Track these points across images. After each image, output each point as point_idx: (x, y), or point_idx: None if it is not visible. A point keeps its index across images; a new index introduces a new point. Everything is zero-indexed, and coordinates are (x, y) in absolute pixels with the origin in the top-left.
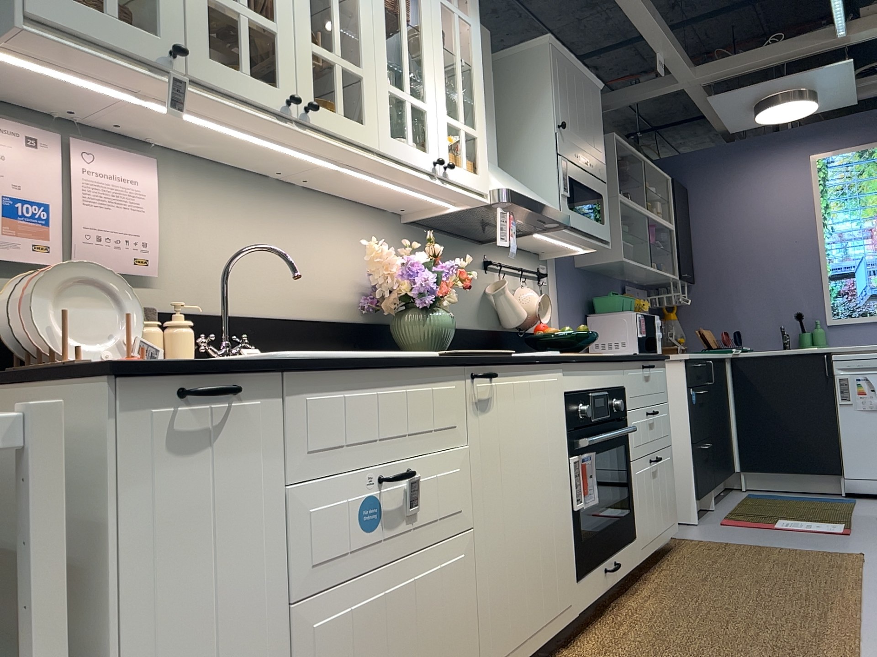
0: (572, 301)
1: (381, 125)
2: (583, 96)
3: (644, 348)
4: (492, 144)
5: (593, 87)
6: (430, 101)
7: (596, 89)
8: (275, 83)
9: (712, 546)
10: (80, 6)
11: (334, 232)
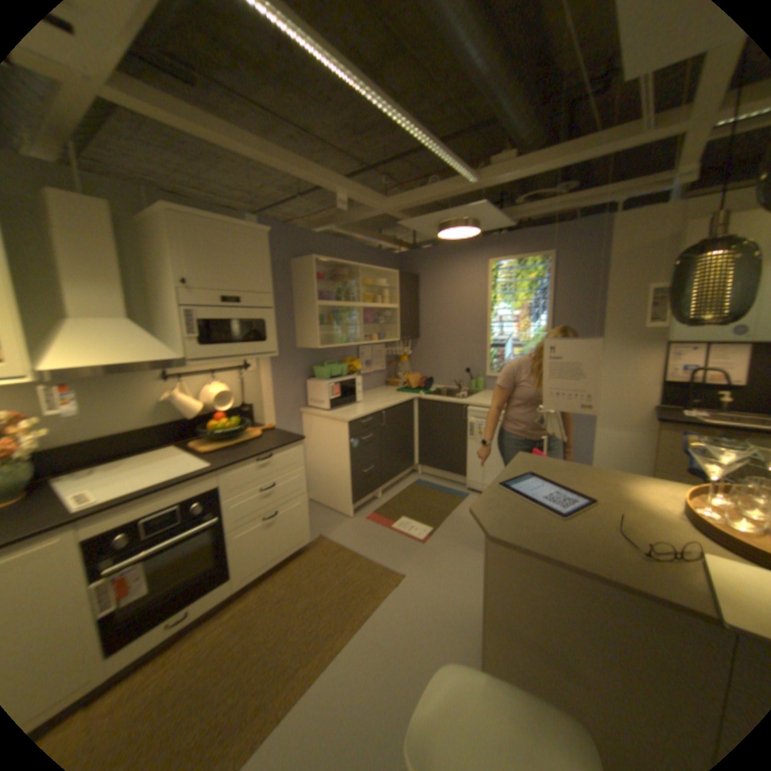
0: (287, 373)
1: None
2: (230, 245)
3: (335, 405)
4: (108, 302)
5: (250, 232)
6: None
7: (255, 233)
8: None
9: (328, 553)
10: None
11: None
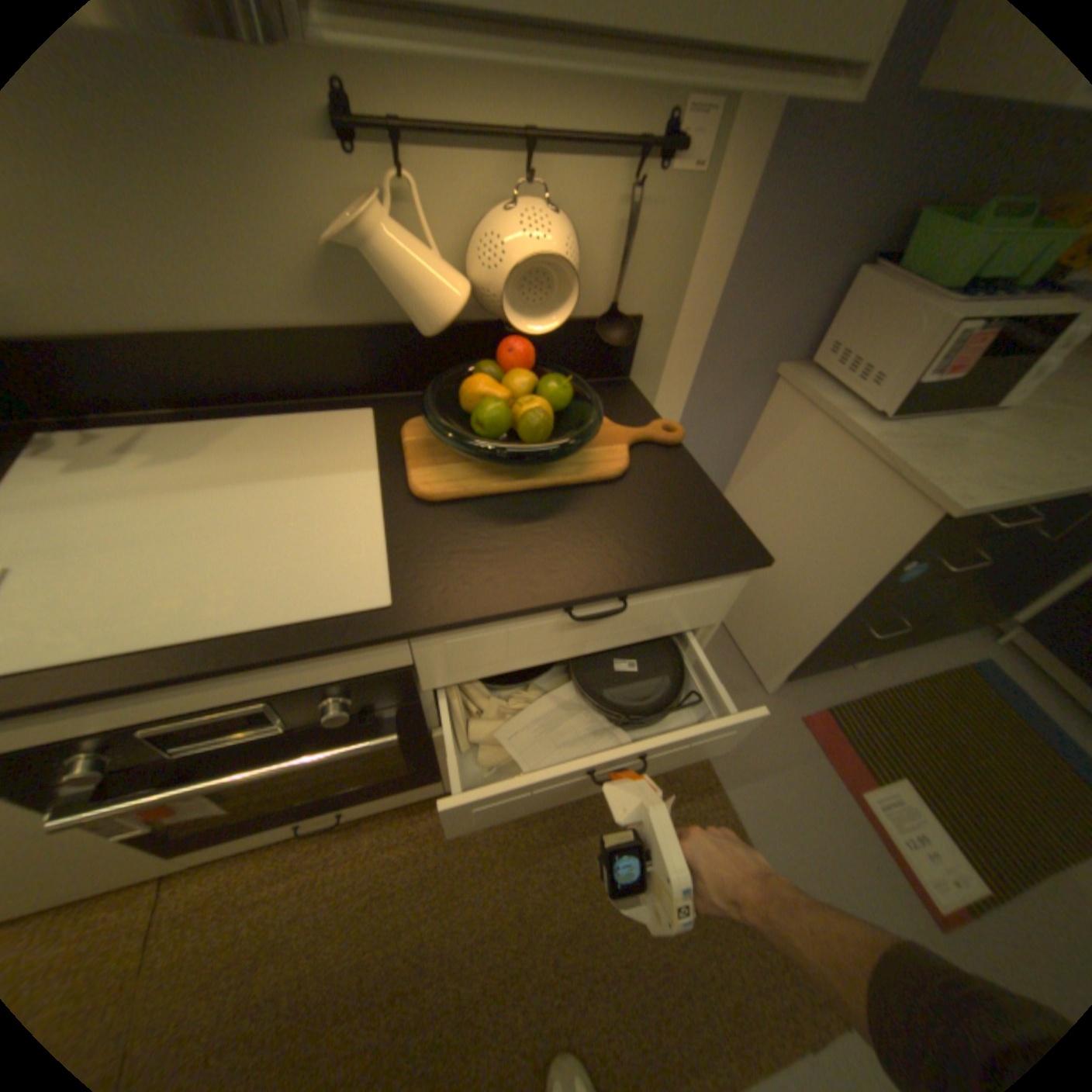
0: (817, 213)
1: None
2: None
3: (925, 404)
4: None
5: None
6: None
7: None
8: None
9: (681, 778)
10: None
11: None
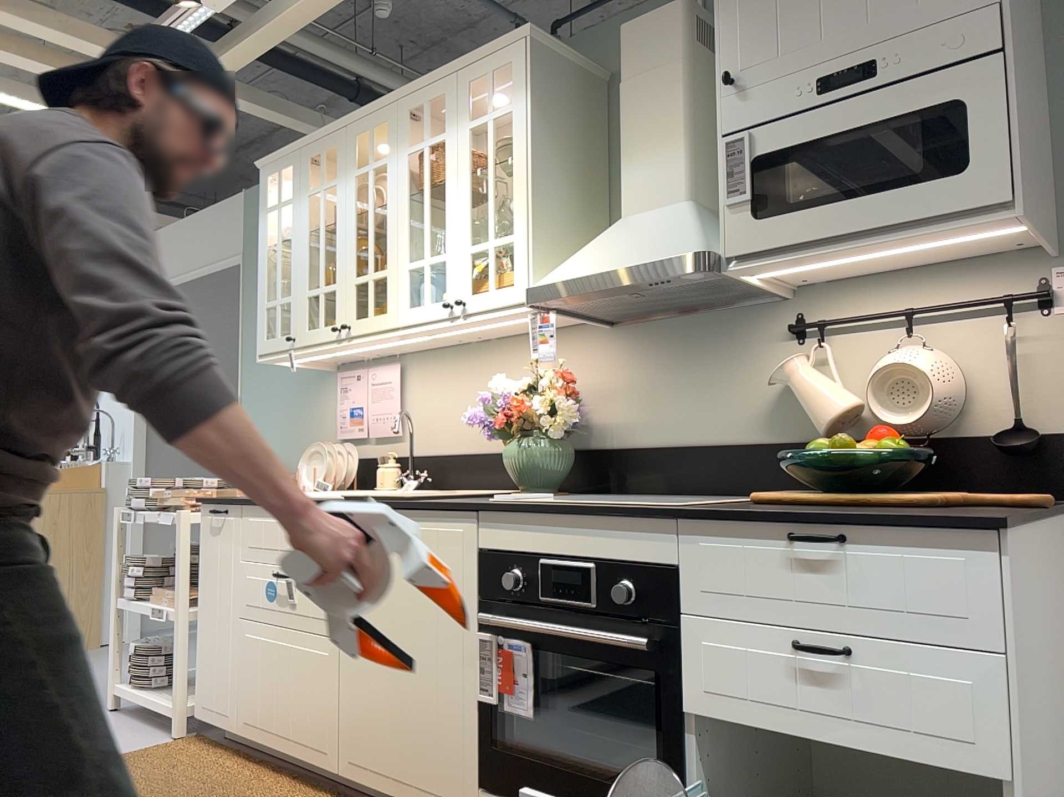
0: None
1: (399, 303)
2: None
3: None
4: (667, 176)
5: None
6: (449, 246)
7: None
8: (334, 321)
9: None
10: (270, 339)
11: (523, 367)
